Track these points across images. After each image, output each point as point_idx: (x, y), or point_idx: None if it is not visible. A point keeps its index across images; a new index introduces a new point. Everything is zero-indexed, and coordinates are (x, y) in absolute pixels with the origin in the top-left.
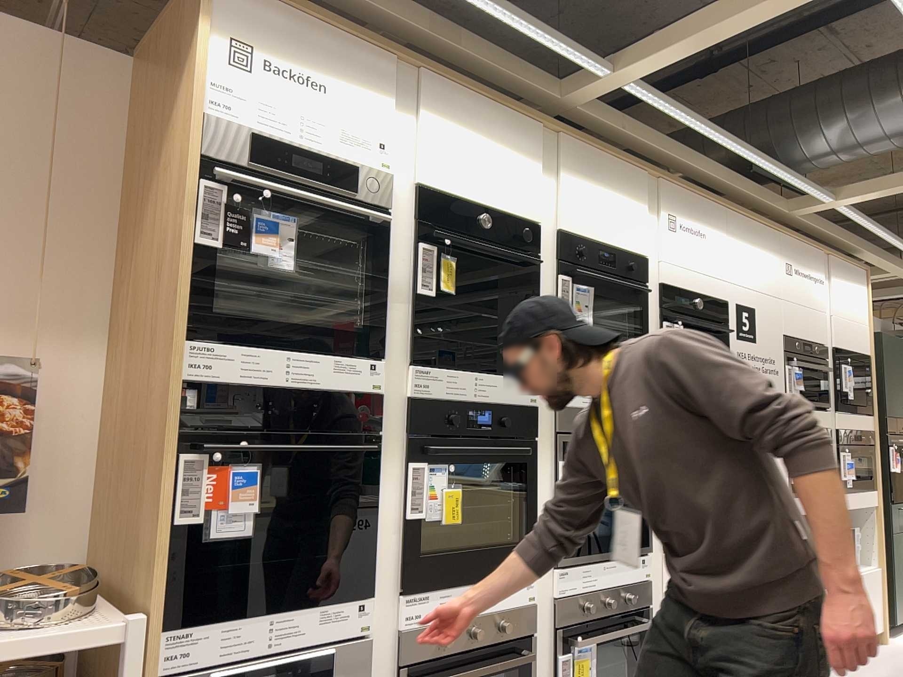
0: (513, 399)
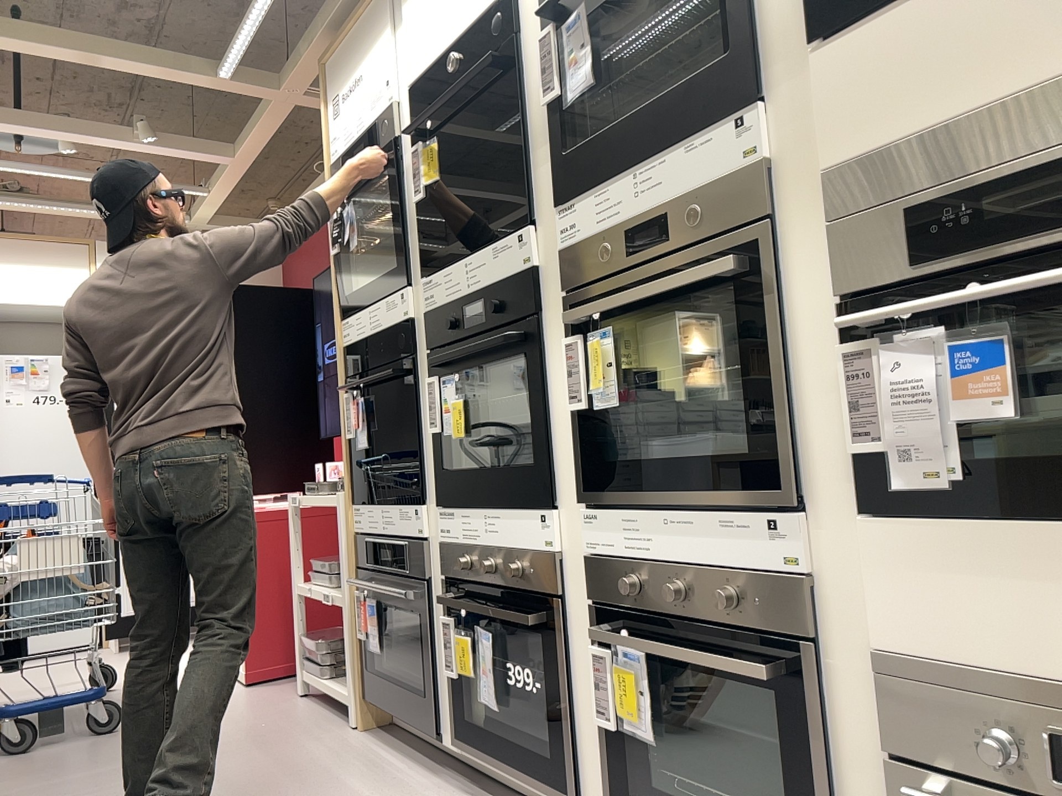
0: (503, 270)
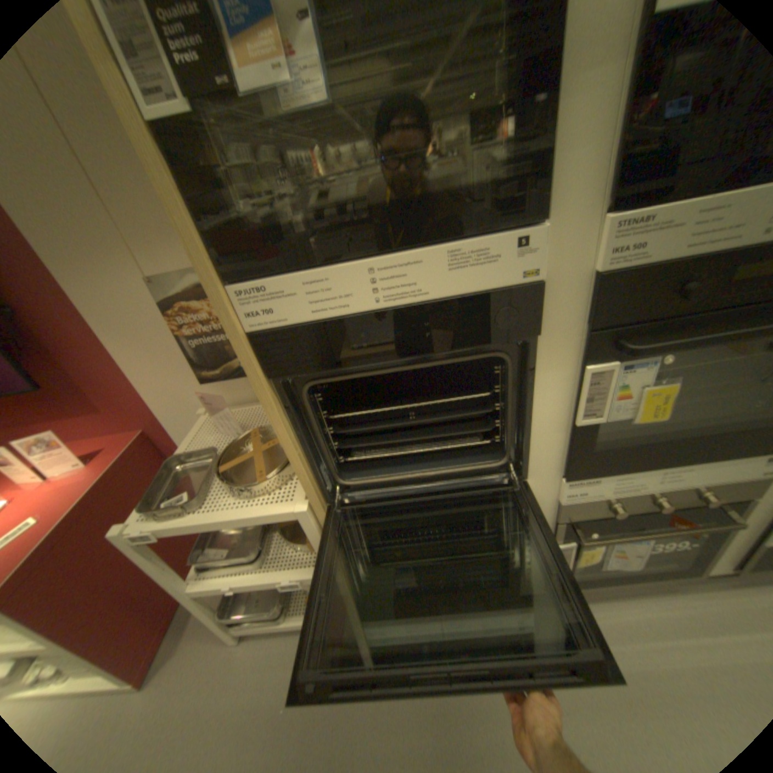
0: None
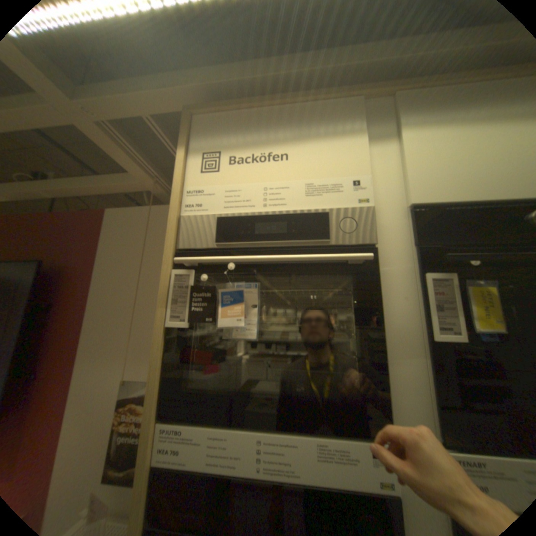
0: None
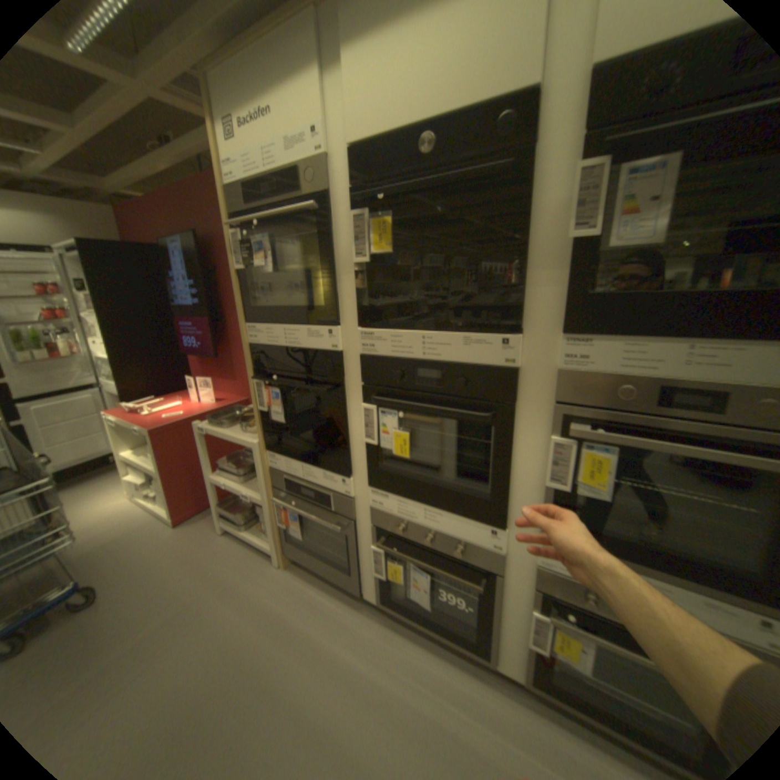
0: (477, 360)
